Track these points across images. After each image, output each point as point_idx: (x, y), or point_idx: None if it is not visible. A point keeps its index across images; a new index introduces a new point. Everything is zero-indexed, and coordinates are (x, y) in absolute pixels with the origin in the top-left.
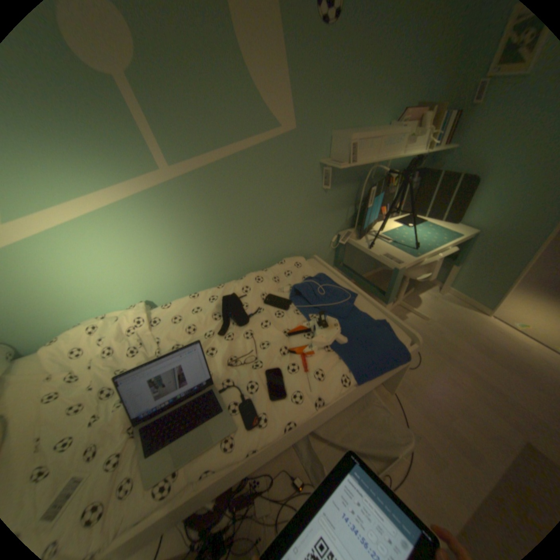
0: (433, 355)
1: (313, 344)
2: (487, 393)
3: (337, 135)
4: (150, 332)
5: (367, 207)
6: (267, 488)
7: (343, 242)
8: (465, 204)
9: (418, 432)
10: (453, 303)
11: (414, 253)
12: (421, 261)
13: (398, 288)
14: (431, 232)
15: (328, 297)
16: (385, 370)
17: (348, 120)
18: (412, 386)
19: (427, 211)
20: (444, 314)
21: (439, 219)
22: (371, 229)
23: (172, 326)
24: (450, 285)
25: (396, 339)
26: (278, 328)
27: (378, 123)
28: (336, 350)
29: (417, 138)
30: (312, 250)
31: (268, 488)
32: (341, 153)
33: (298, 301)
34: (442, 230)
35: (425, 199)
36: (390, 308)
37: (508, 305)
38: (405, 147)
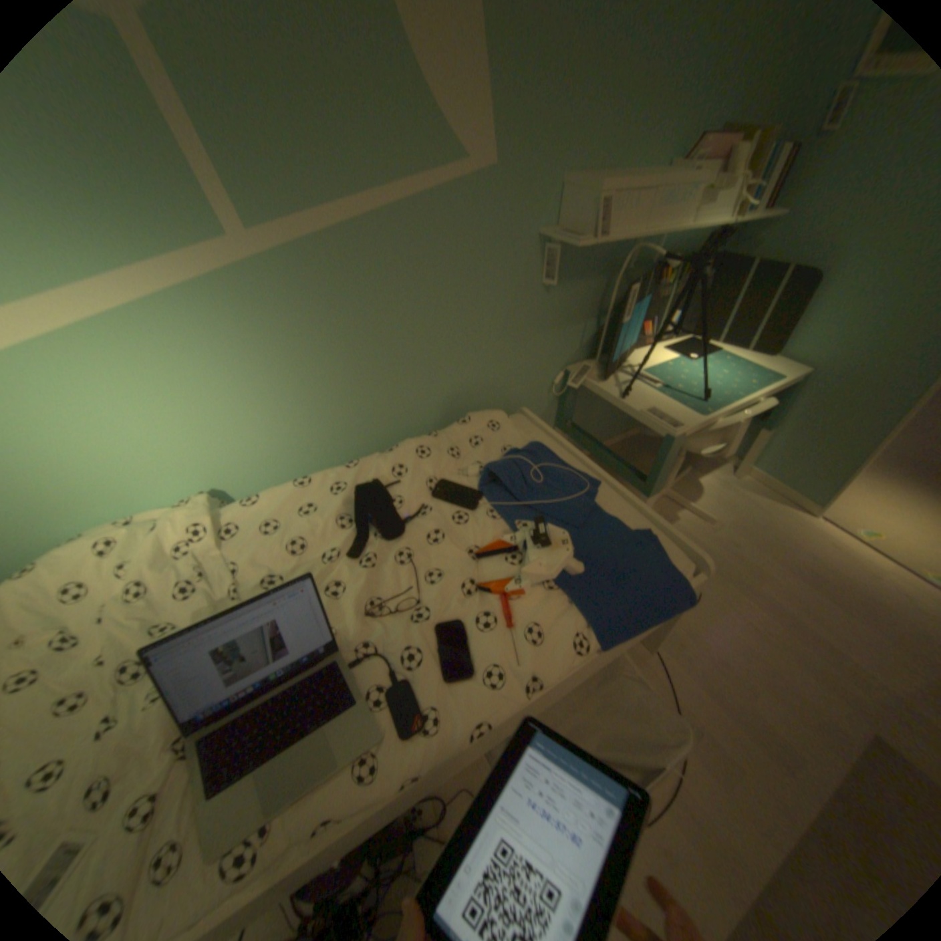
0: (722, 584)
1: (523, 575)
2: (810, 652)
3: (575, 181)
4: (218, 551)
5: (622, 322)
6: (435, 822)
7: (575, 386)
8: (791, 321)
9: (696, 720)
10: (756, 494)
11: (701, 409)
12: (713, 424)
13: (670, 470)
14: (729, 371)
15: (549, 487)
16: (652, 625)
17: (595, 153)
18: (686, 638)
19: (723, 333)
20: (742, 513)
21: (743, 346)
22: (624, 362)
23: (262, 541)
24: (753, 463)
25: (670, 566)
26: (459, 544)
27: (650, 163)
28: (564, 588)
29: (719, 194)
30: (520, 398)
31: (437, 823)
32: (580, 217)
33: (495, 494)
34: (749, 368)
35: (721, 309)
36: (653, 504)
37: (848, 498)
38: (697, 210)
